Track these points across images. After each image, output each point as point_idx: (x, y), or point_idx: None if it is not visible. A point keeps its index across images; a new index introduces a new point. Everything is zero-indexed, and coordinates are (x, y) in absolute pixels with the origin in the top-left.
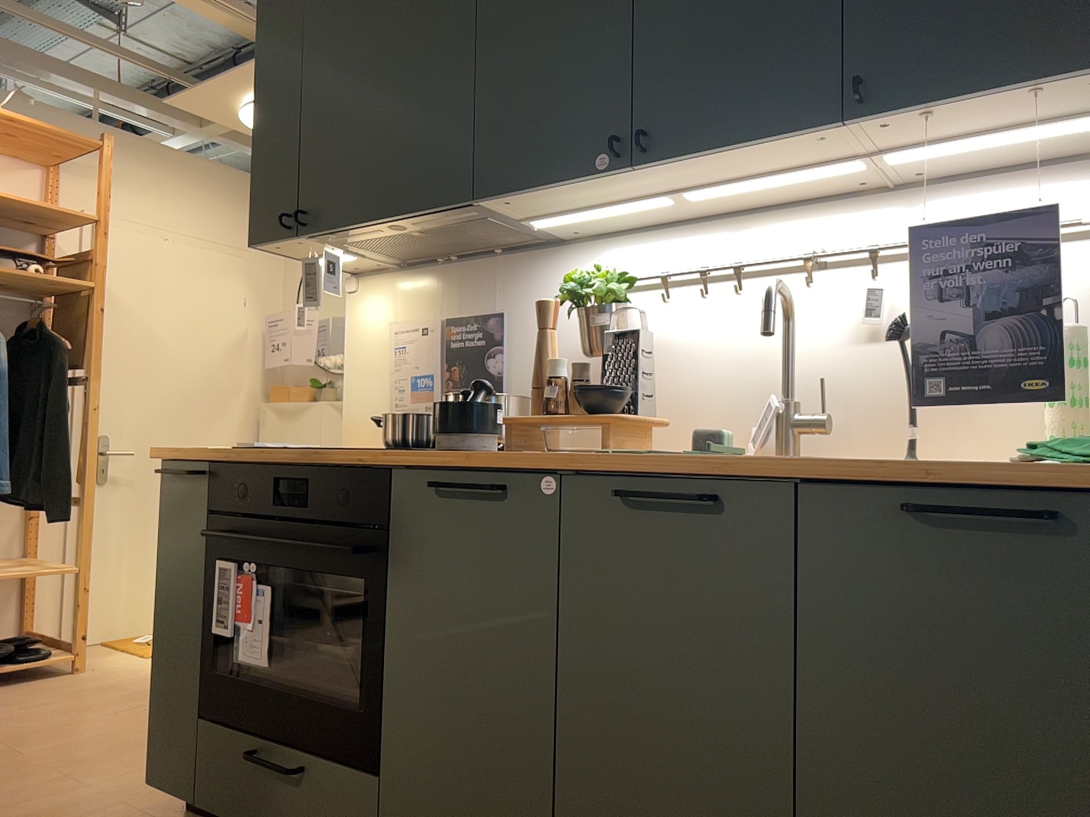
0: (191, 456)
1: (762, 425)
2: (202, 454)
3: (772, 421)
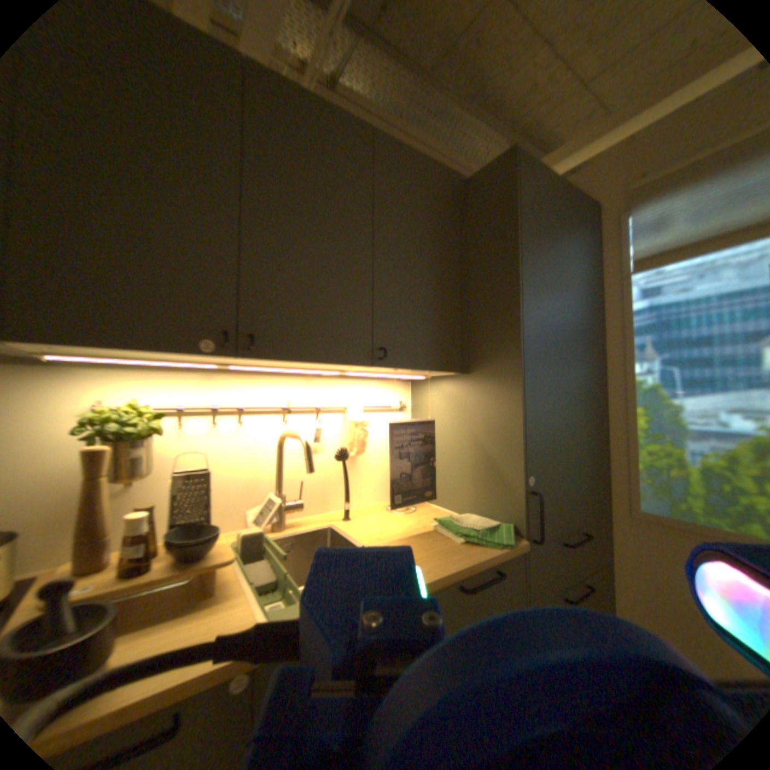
0: None
1: (261, 511)
2: None
3: (272, 510)
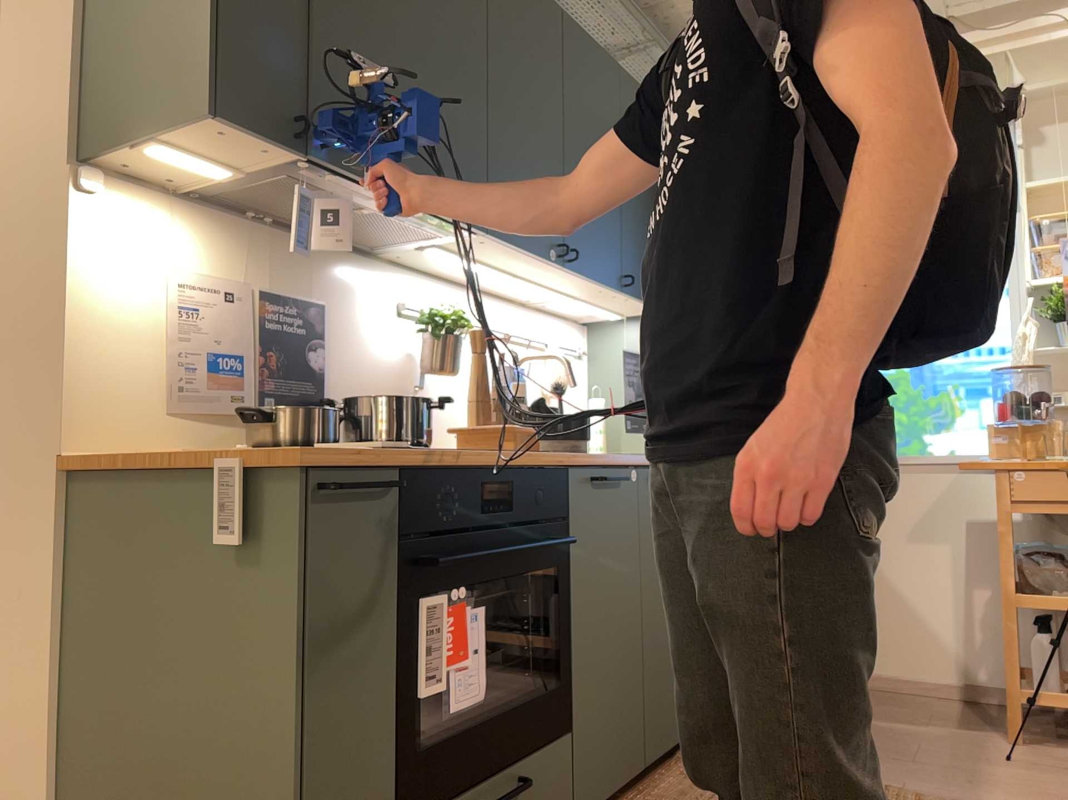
0: (378, 460)
1: None
2: (402, 457)
3: None
